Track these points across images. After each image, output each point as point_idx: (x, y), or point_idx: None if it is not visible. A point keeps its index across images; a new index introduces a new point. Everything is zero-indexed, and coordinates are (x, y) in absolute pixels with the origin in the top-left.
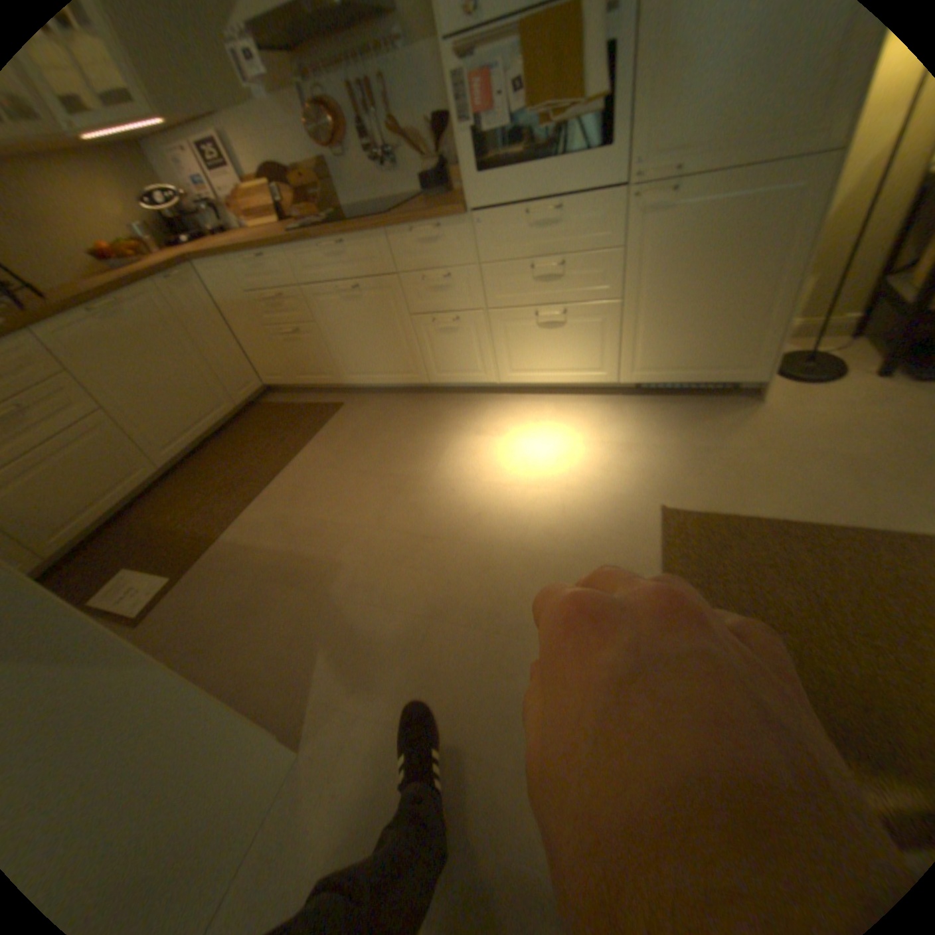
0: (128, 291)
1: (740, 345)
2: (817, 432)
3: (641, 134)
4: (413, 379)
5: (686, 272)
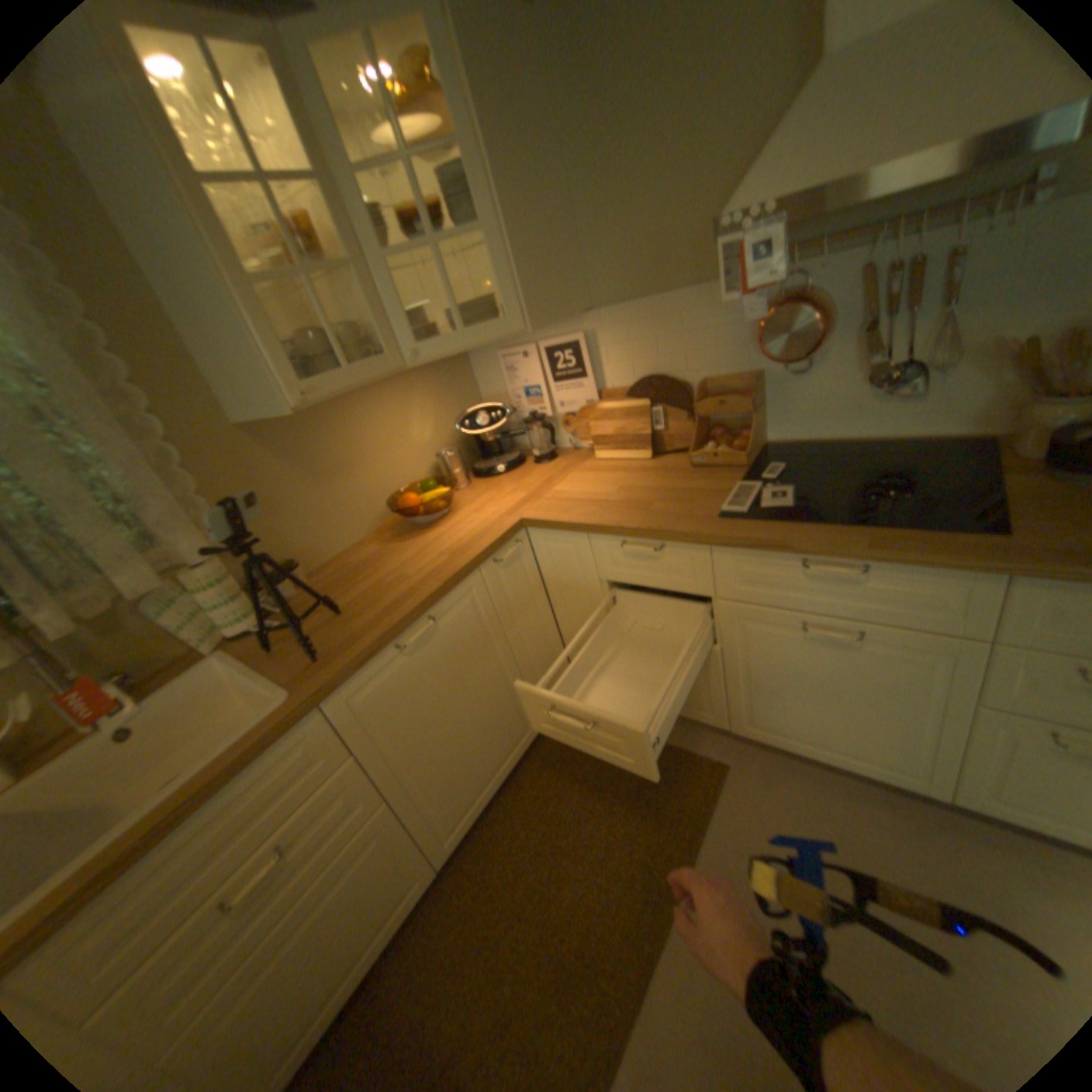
0: (448, 599)
1: None
2: None
3: None
4: (908, 783)
5: None
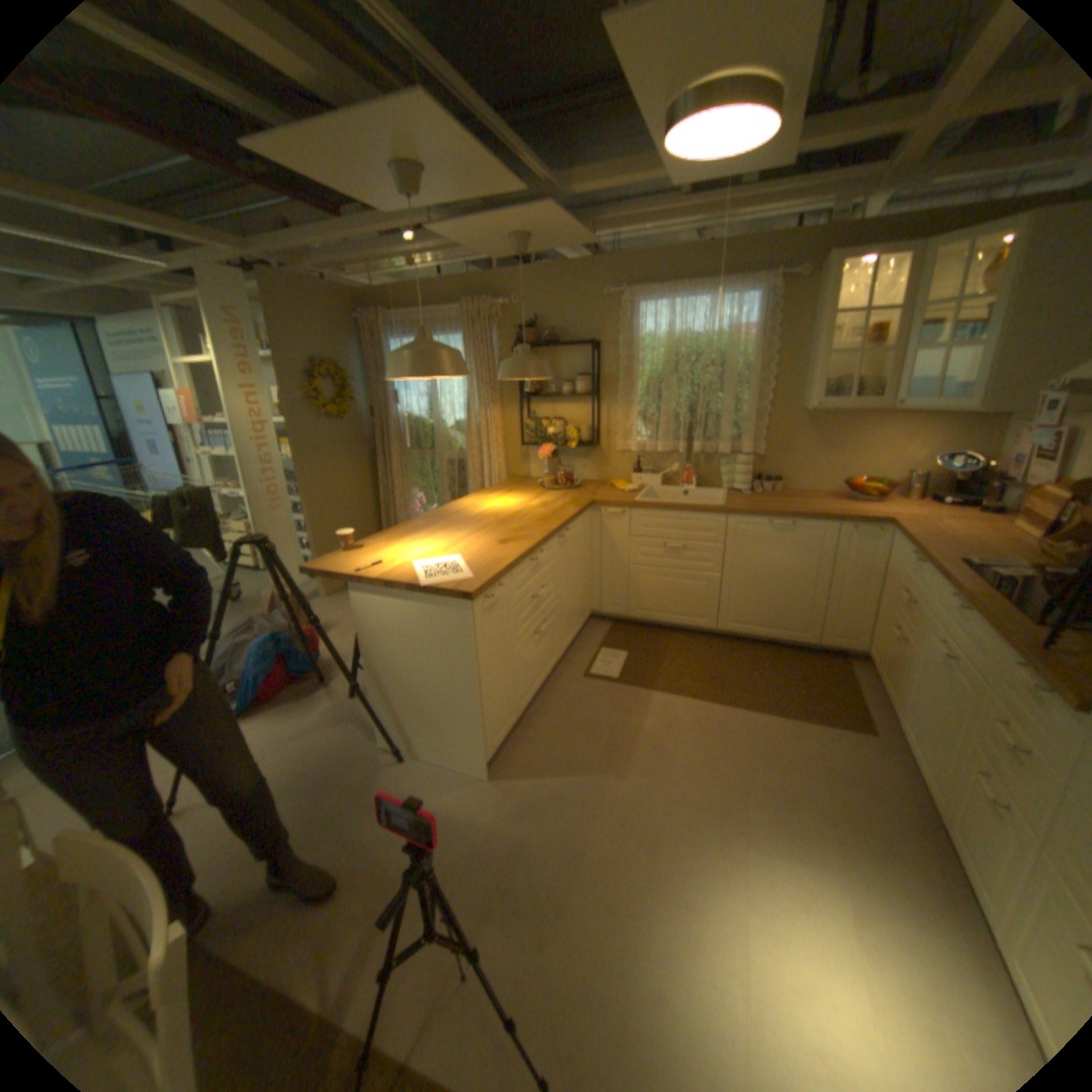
0: (809, 523)
1: None
2: None
3: None
4: (937, 802)
5: None
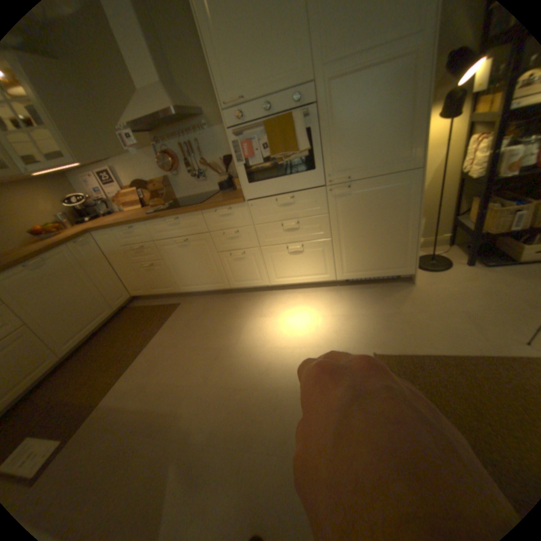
0: (50, 252)
1: (396, 257)
2: (446, 300)
3: (328, 164)
4: (220, 286)
5: (361, 224)
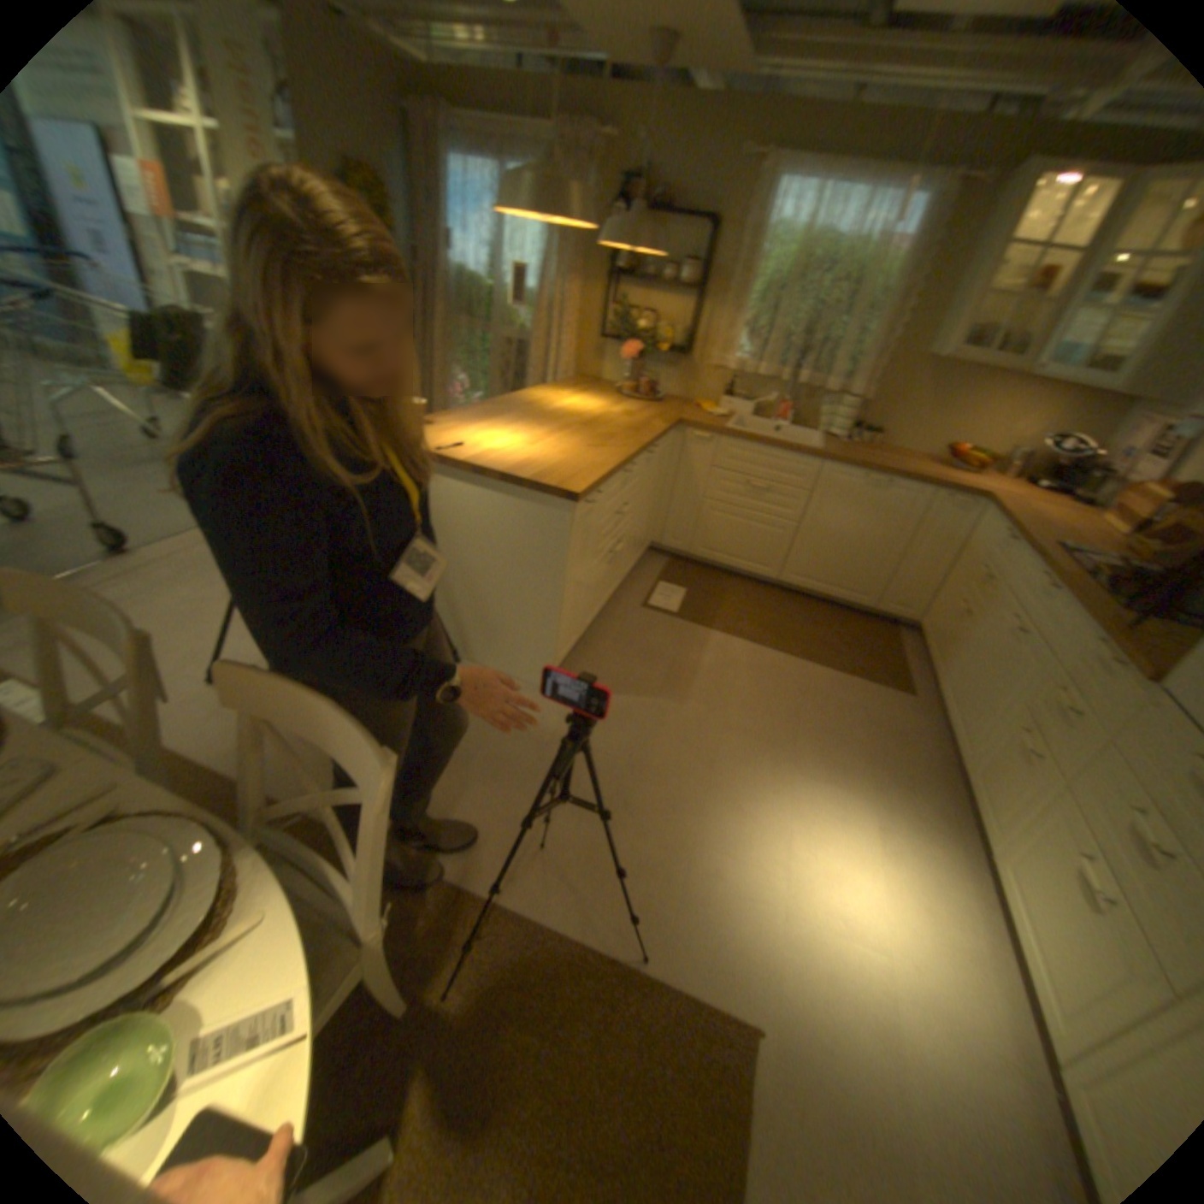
0: (906, 484)
1: None
2: None
3: None
4: (964, 752)
5: None
